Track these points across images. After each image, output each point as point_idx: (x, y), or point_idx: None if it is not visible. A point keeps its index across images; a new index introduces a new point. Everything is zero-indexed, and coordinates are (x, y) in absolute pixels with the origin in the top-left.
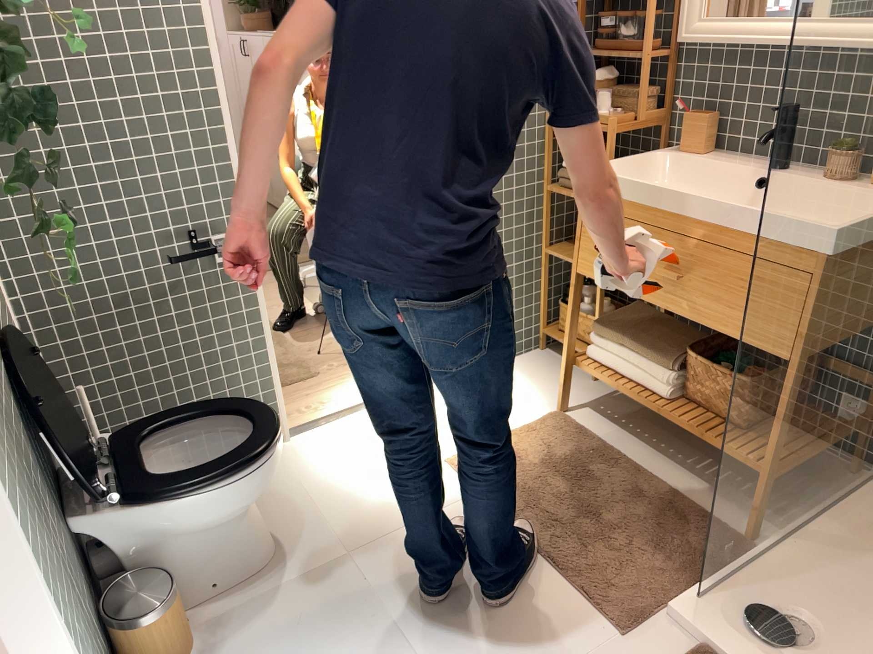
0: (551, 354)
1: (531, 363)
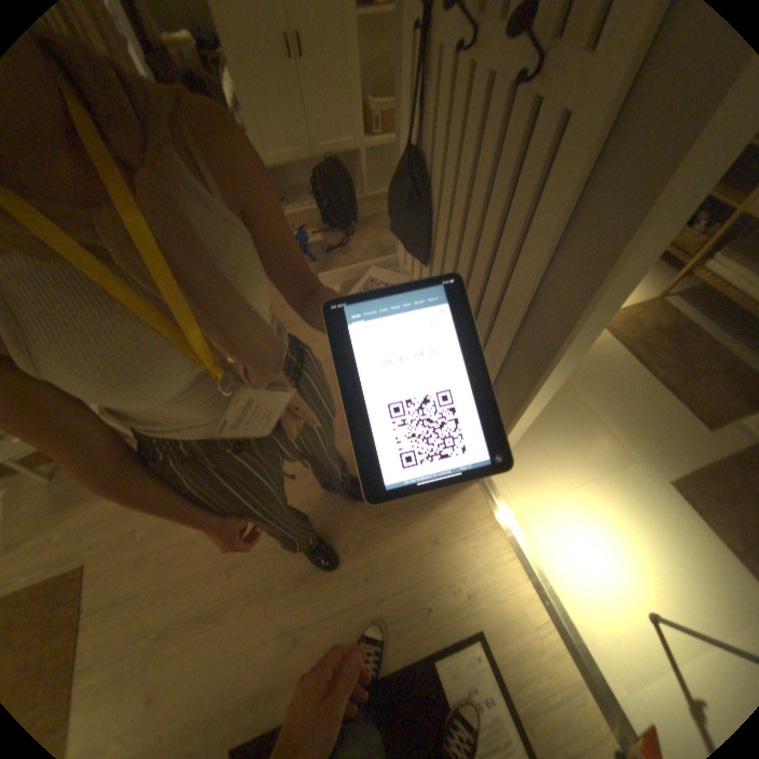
0: None
1: None
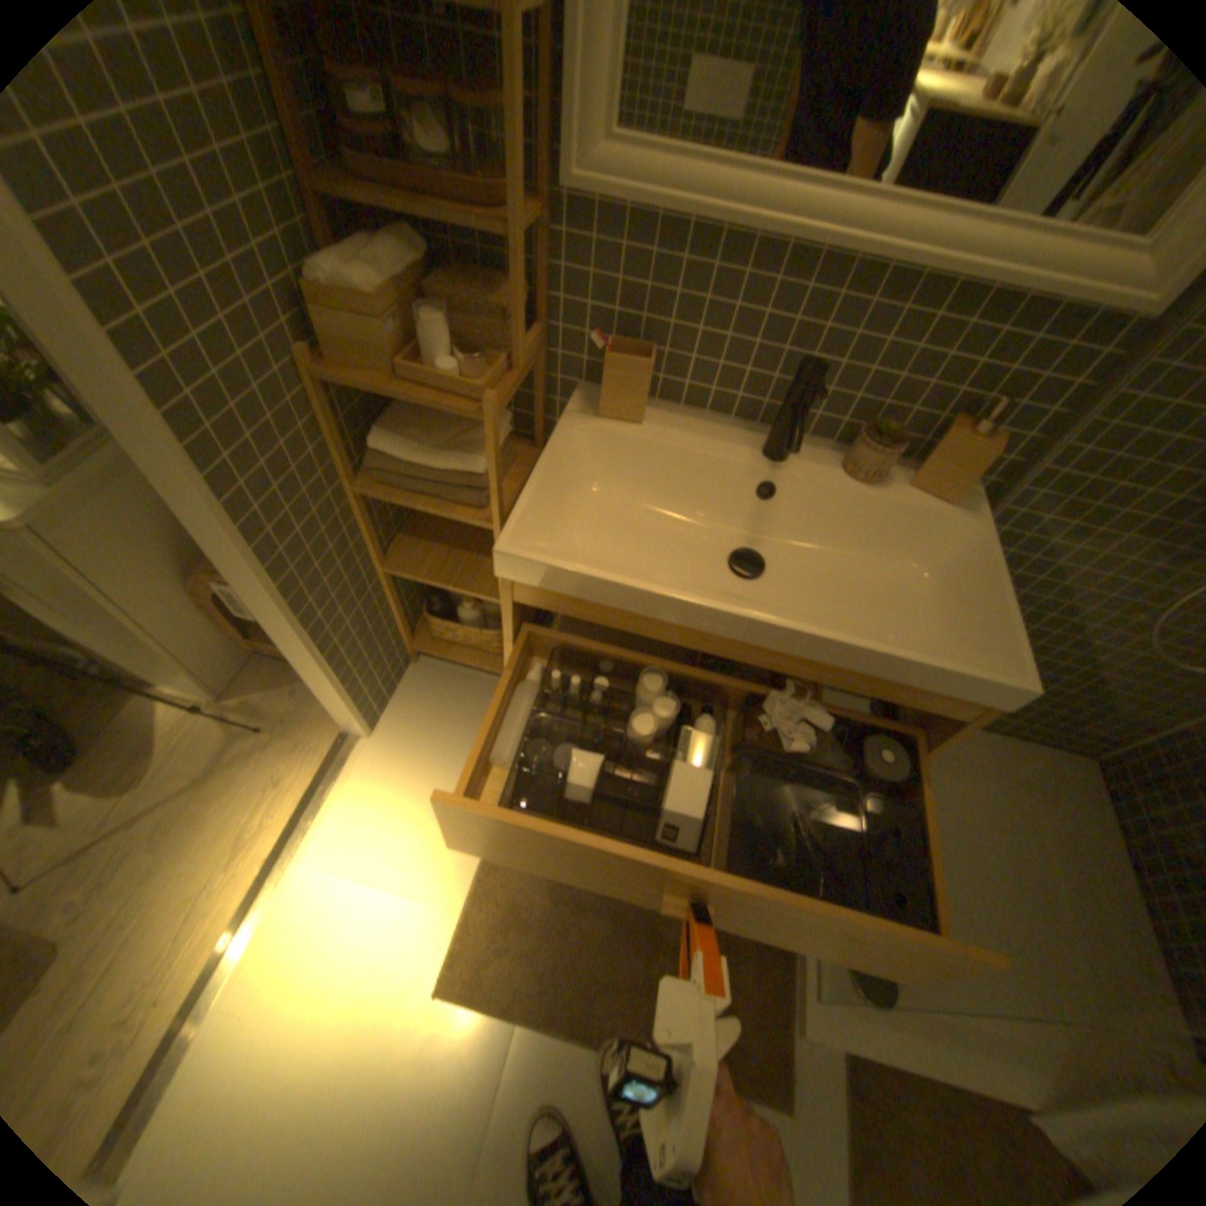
0: (433, 667)
1: (419, 700)
